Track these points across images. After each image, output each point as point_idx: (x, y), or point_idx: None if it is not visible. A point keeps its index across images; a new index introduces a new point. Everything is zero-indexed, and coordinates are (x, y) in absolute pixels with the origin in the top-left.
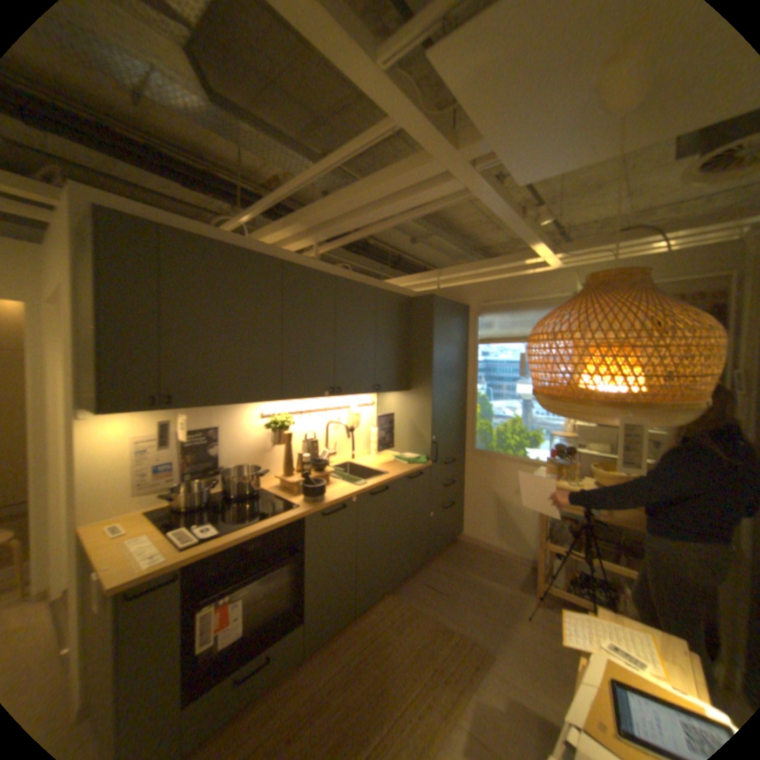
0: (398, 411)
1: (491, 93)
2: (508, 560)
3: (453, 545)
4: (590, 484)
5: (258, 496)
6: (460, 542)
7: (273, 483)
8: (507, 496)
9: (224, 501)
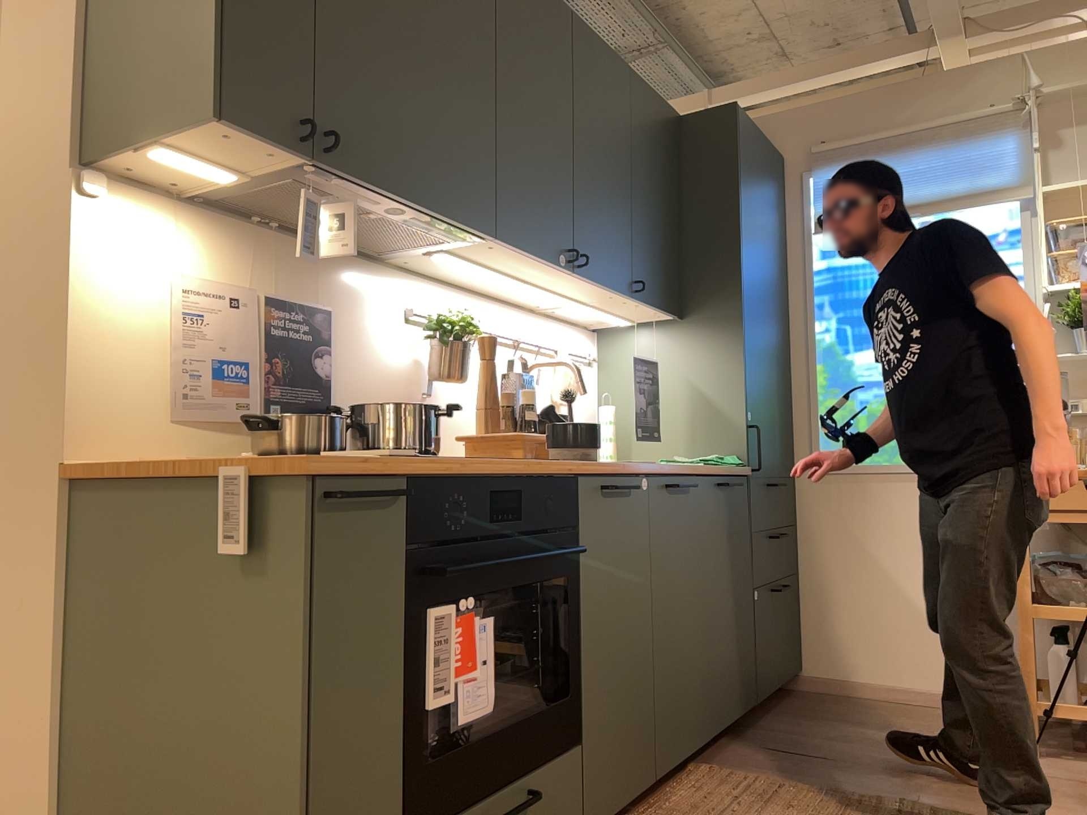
0: (661, 369)
1: None
2: (923, 705)
3: (790, 697)
4: None
5: None
6: (801, 692)
7: None
8: (906, 559)
9: None
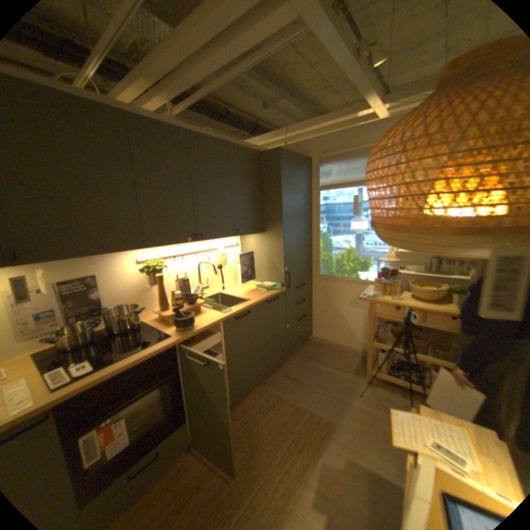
0: (258, 250)
1: None
2: (345, 352)
3: (306, 345)
4: (408, 297)
5: (139, 330)
6: (310, 342)
7: (154, 317)
8: (344, 308)
9: (109, 337)
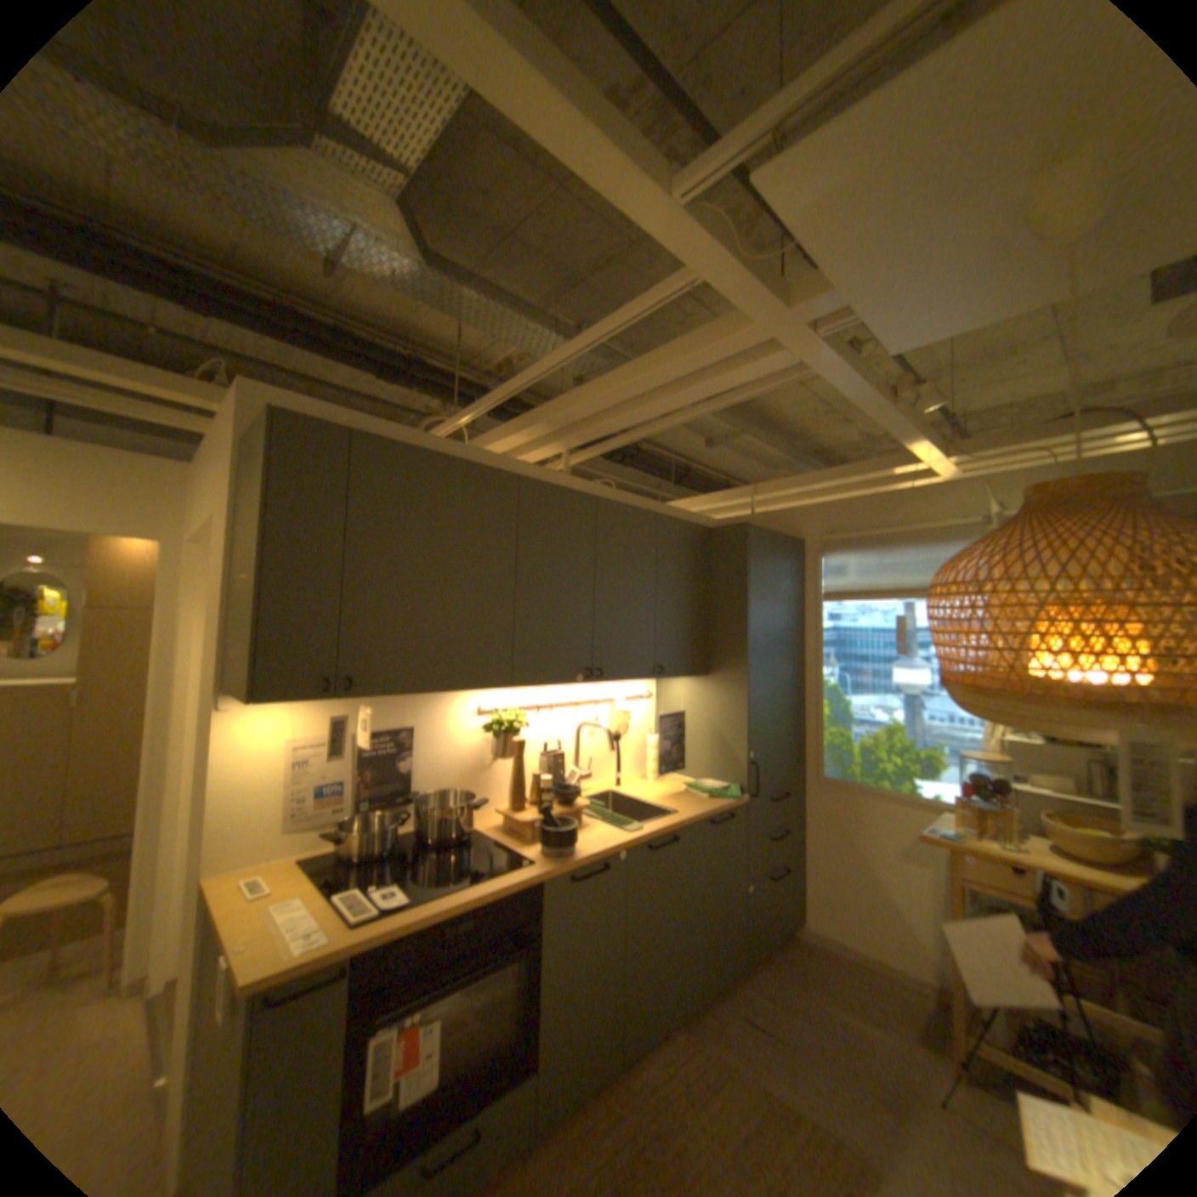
0: (692, 709)
1: (850, 225)
2: (892, 983)
3: (790, 949)
4: (1042, 850)
5: (470, 842)
6: (802, 944)
7: (493, 822)
8: (885, 864)
9: (419, 848)
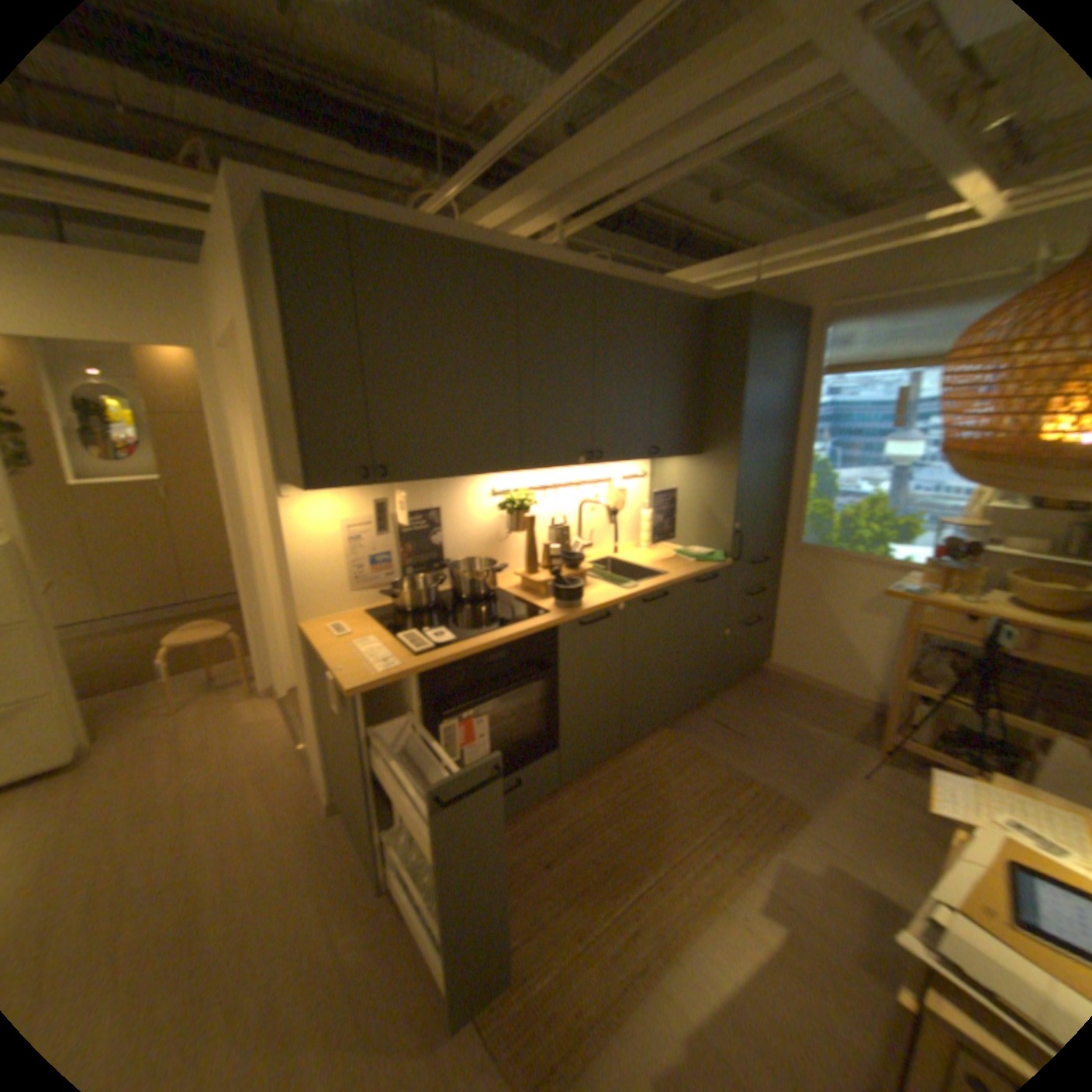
0: (683, 486)
1: None
2: (840, 700)
3: (756, 675)
4: (1001, 601)
5: (496, 597)
6: (766, 672)
7: (513, 582)
8: (848, 613)
9: (457, 601)
